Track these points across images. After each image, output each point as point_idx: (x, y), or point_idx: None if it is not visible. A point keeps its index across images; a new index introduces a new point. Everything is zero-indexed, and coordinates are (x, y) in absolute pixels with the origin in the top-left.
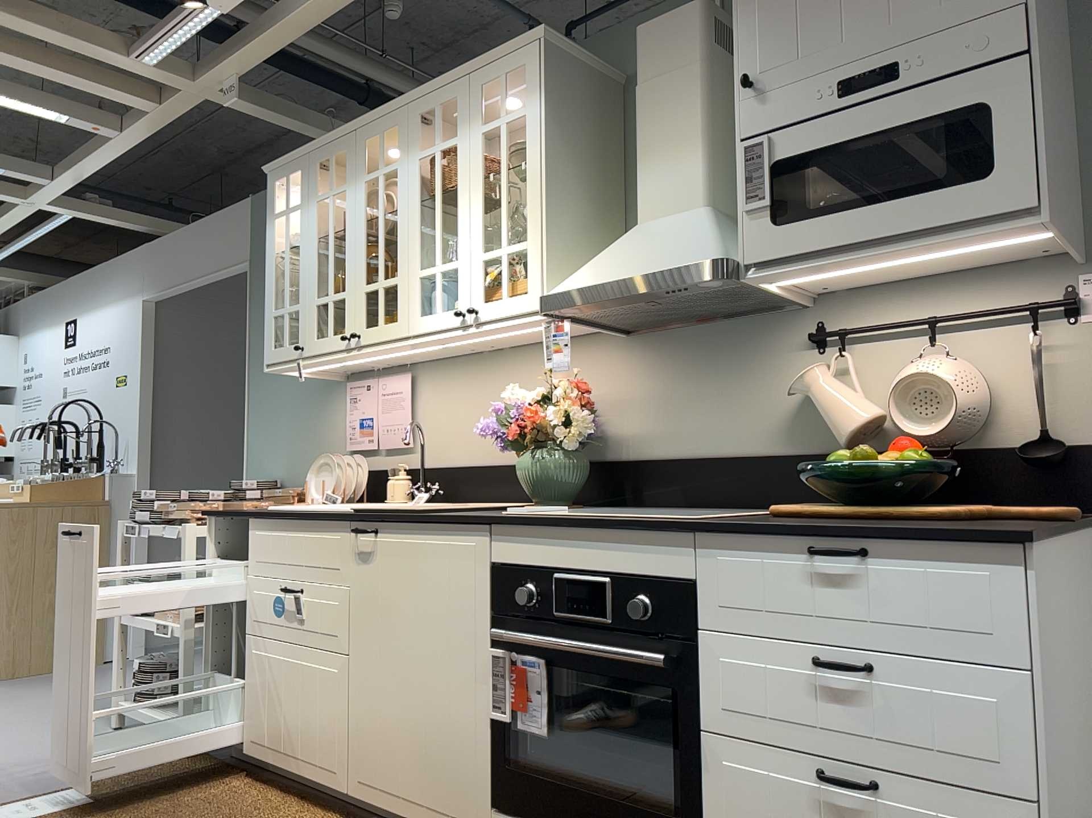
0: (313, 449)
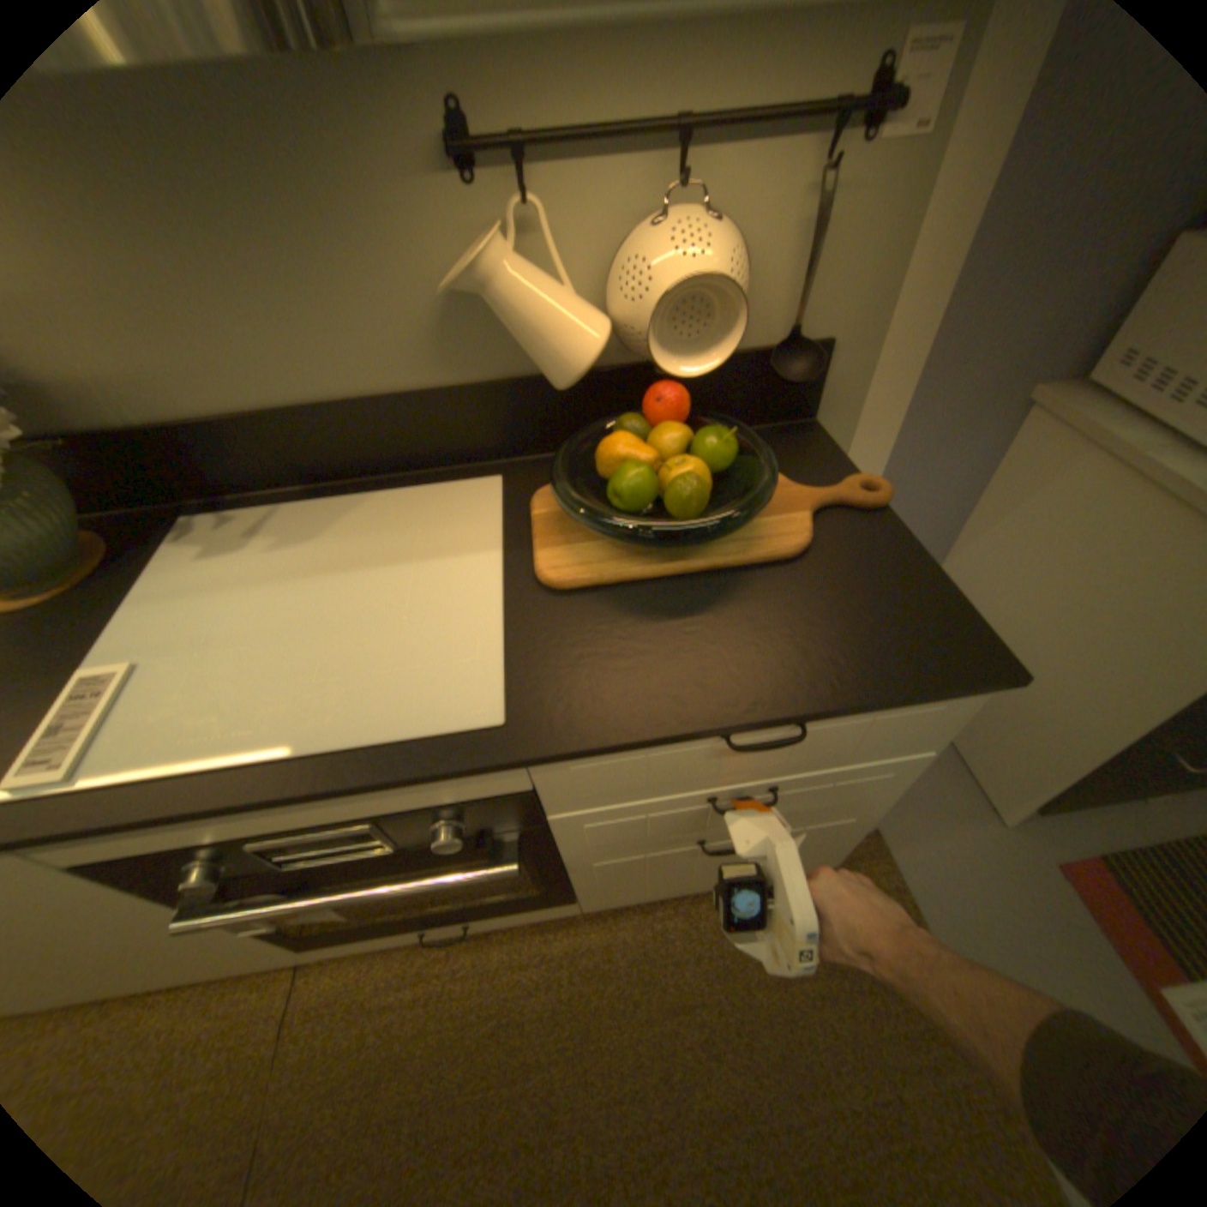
0: None
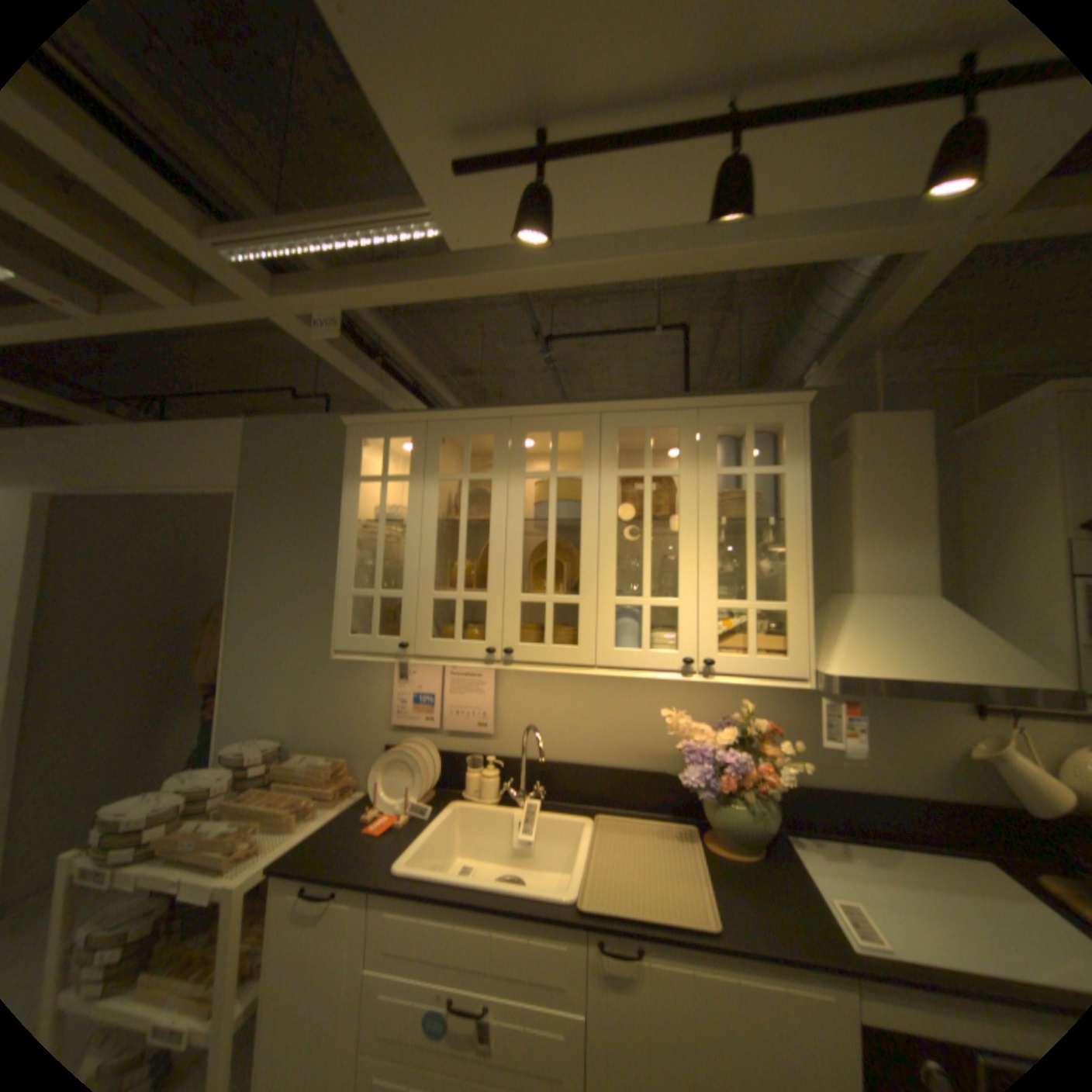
0: (334, 712)
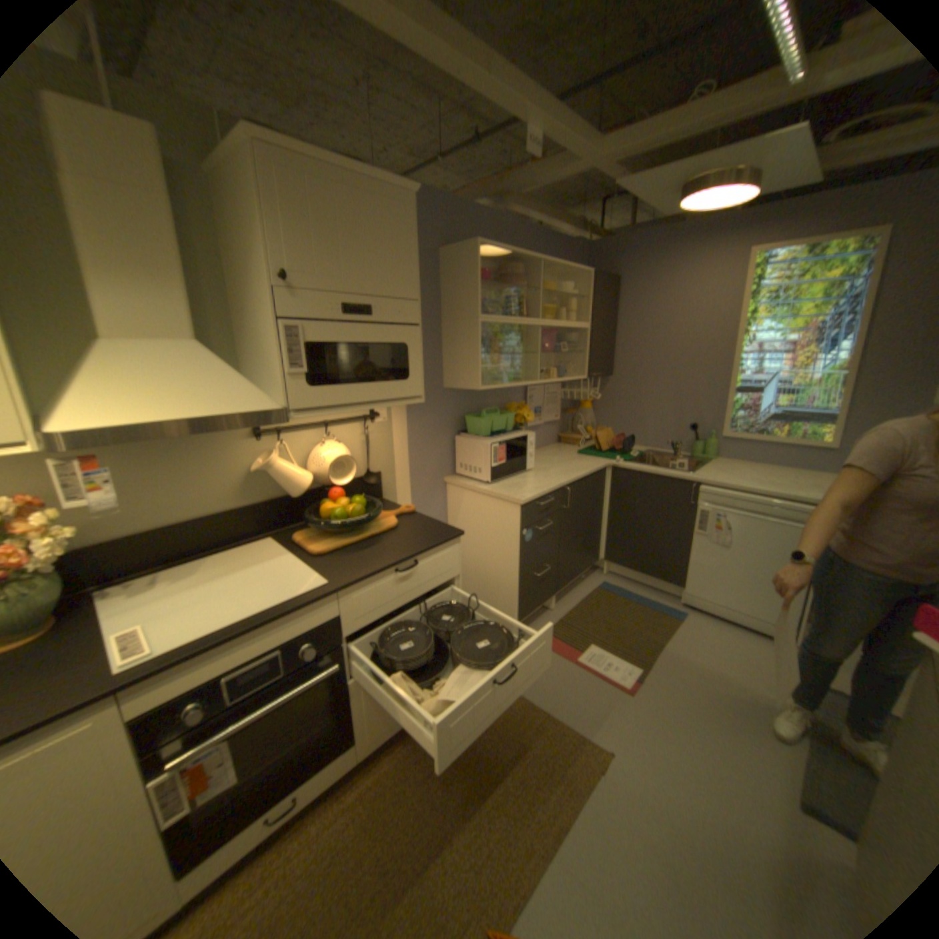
0: None
